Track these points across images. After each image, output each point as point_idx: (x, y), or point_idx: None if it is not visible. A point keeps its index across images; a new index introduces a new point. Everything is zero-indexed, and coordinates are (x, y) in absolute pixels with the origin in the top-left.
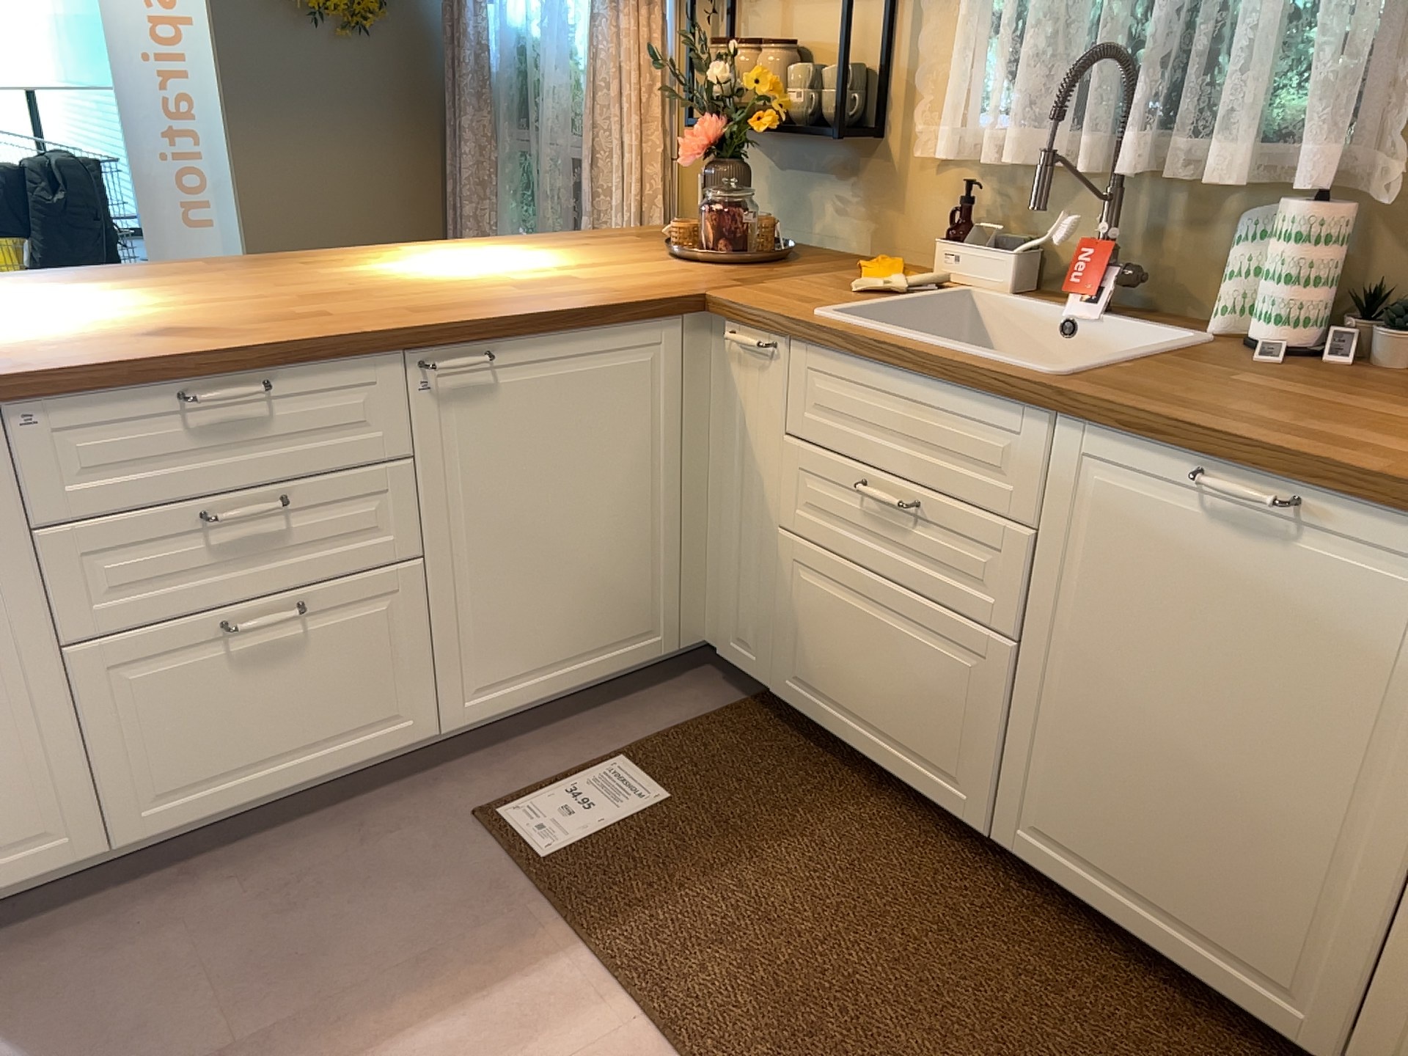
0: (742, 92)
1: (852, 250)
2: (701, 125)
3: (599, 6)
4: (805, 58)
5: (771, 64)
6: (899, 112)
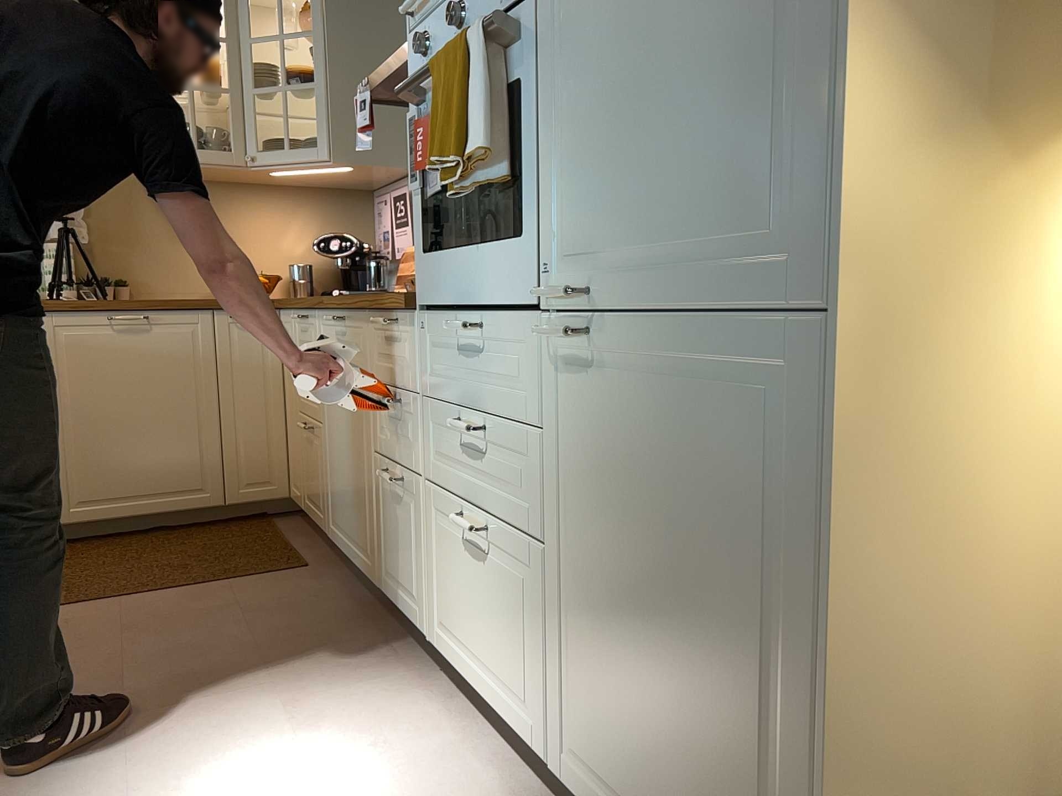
0: None
1: None
2: None
3: None
4: None
5: None
6: None
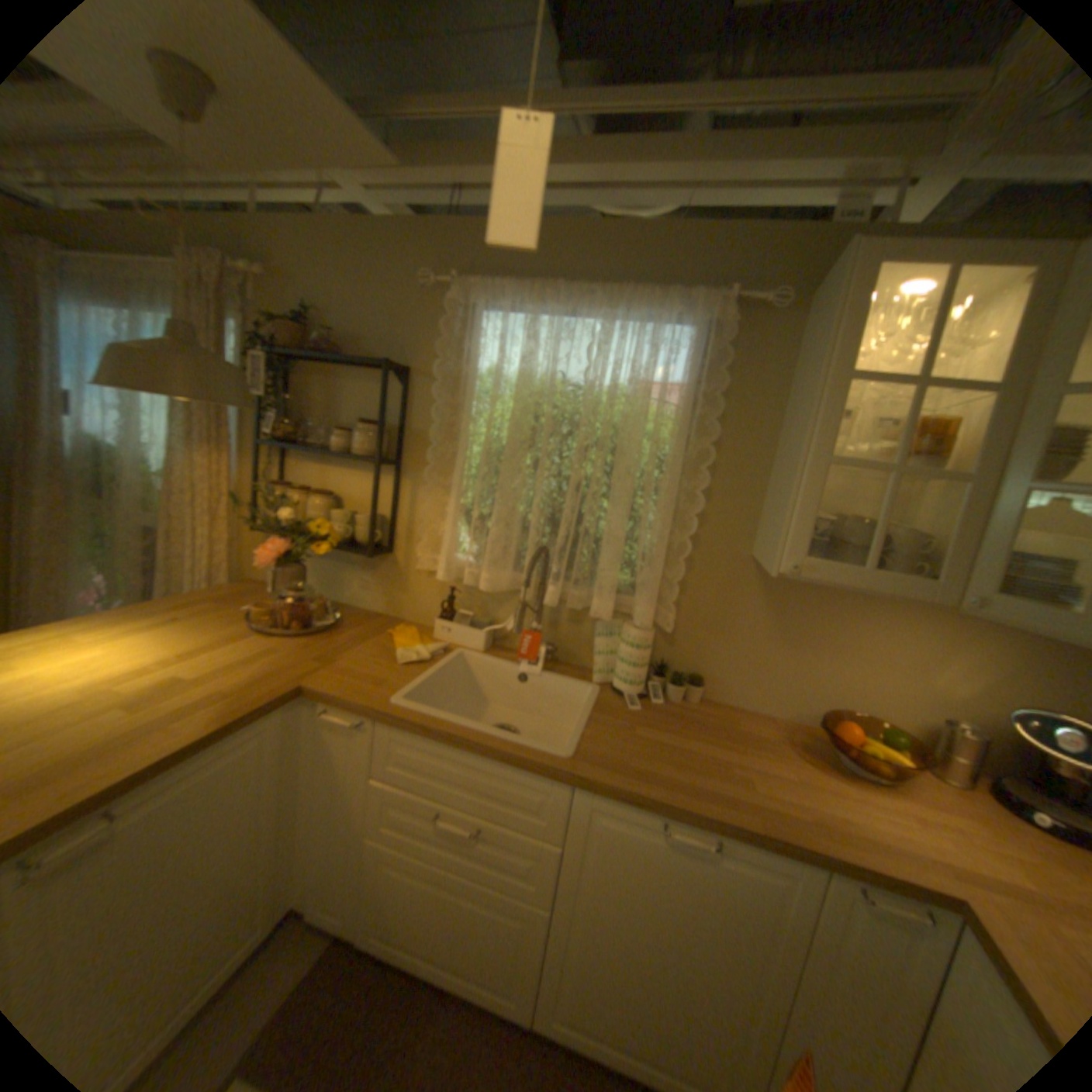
0: (300, 523)
1: (372, 609)
2: (269, 540)
3: (172, 440)
4: (337, 498)
5: (317, 504)
6: (403, 540)
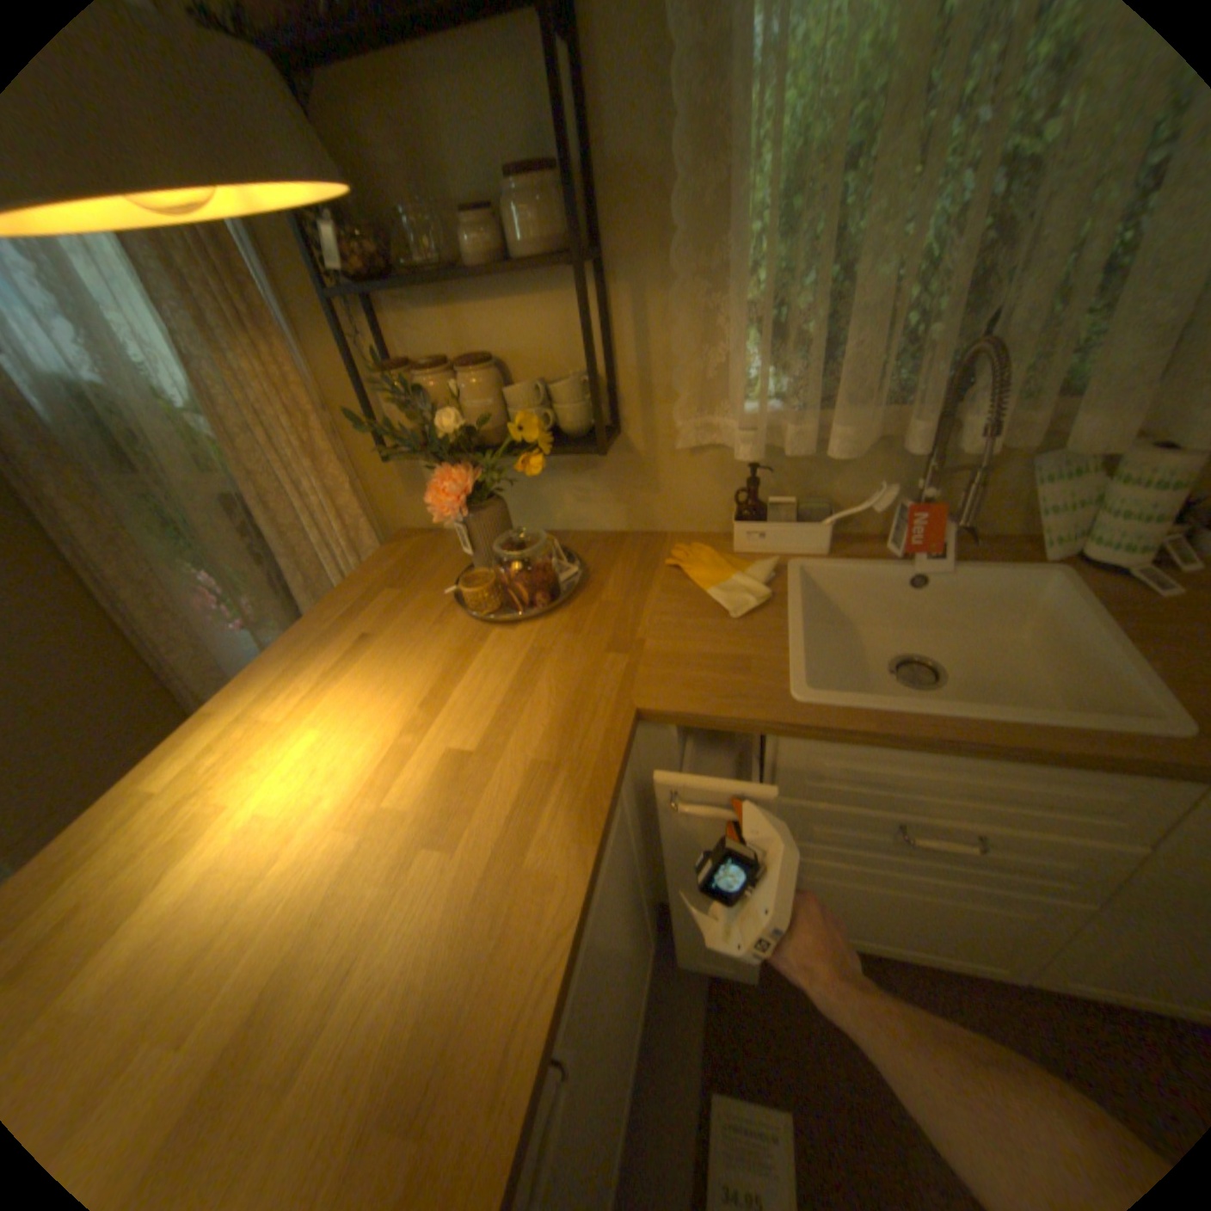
0: (474, 426)
1: (606, 527)
2: (437, 471)
3: (181, 339)
4: (496, 361)
5: (479, 382)
6: (638, 403)
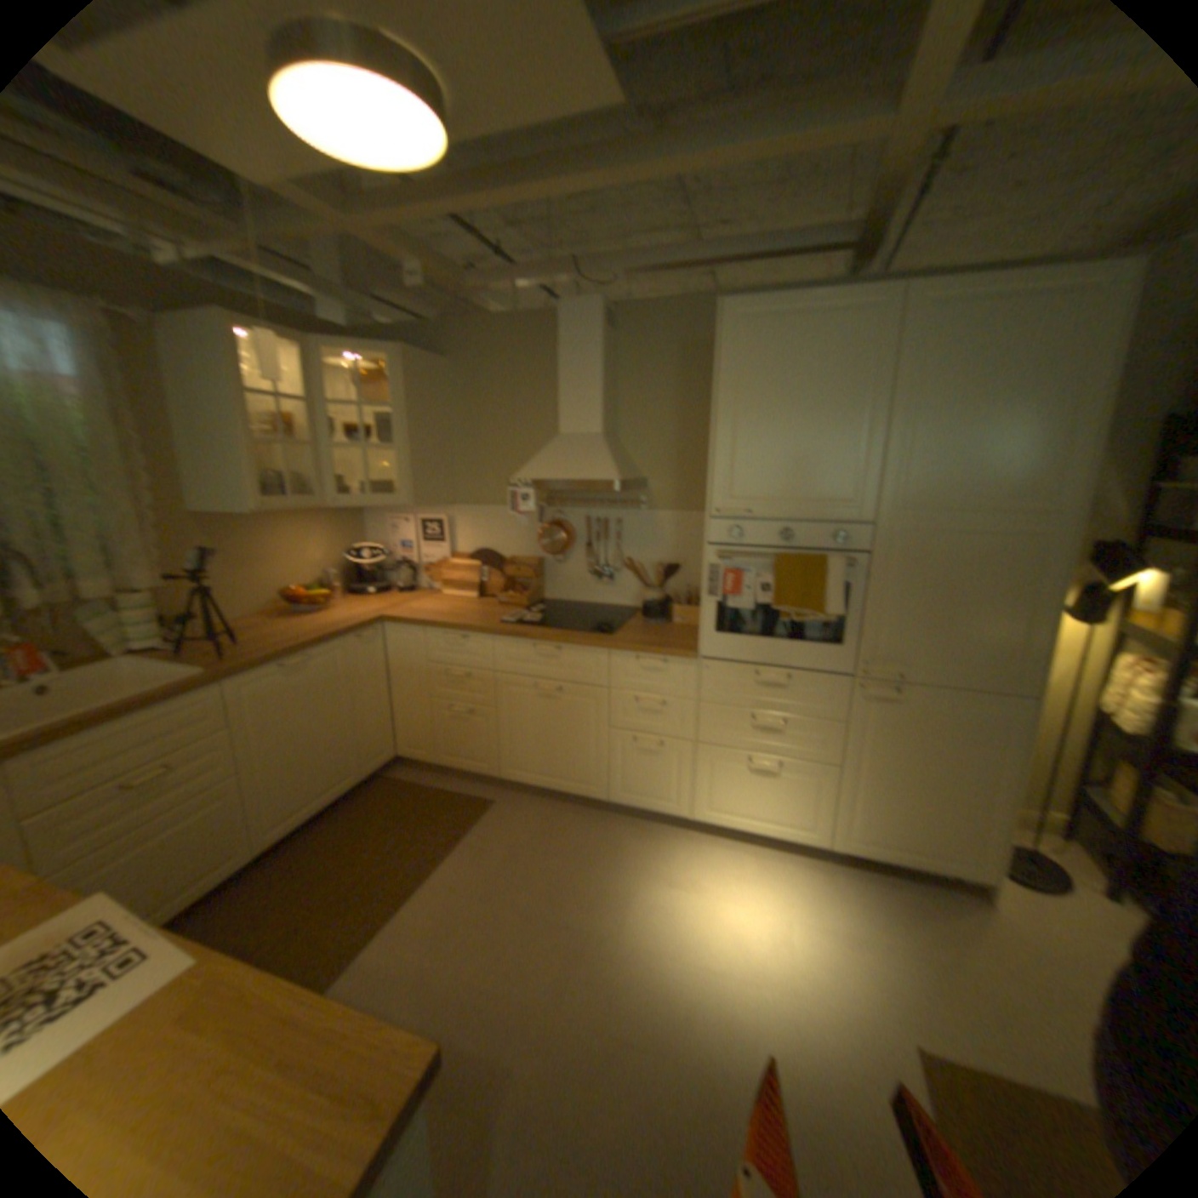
0: None
1: None
2: None
3: None
4: None
5: None
6: None
